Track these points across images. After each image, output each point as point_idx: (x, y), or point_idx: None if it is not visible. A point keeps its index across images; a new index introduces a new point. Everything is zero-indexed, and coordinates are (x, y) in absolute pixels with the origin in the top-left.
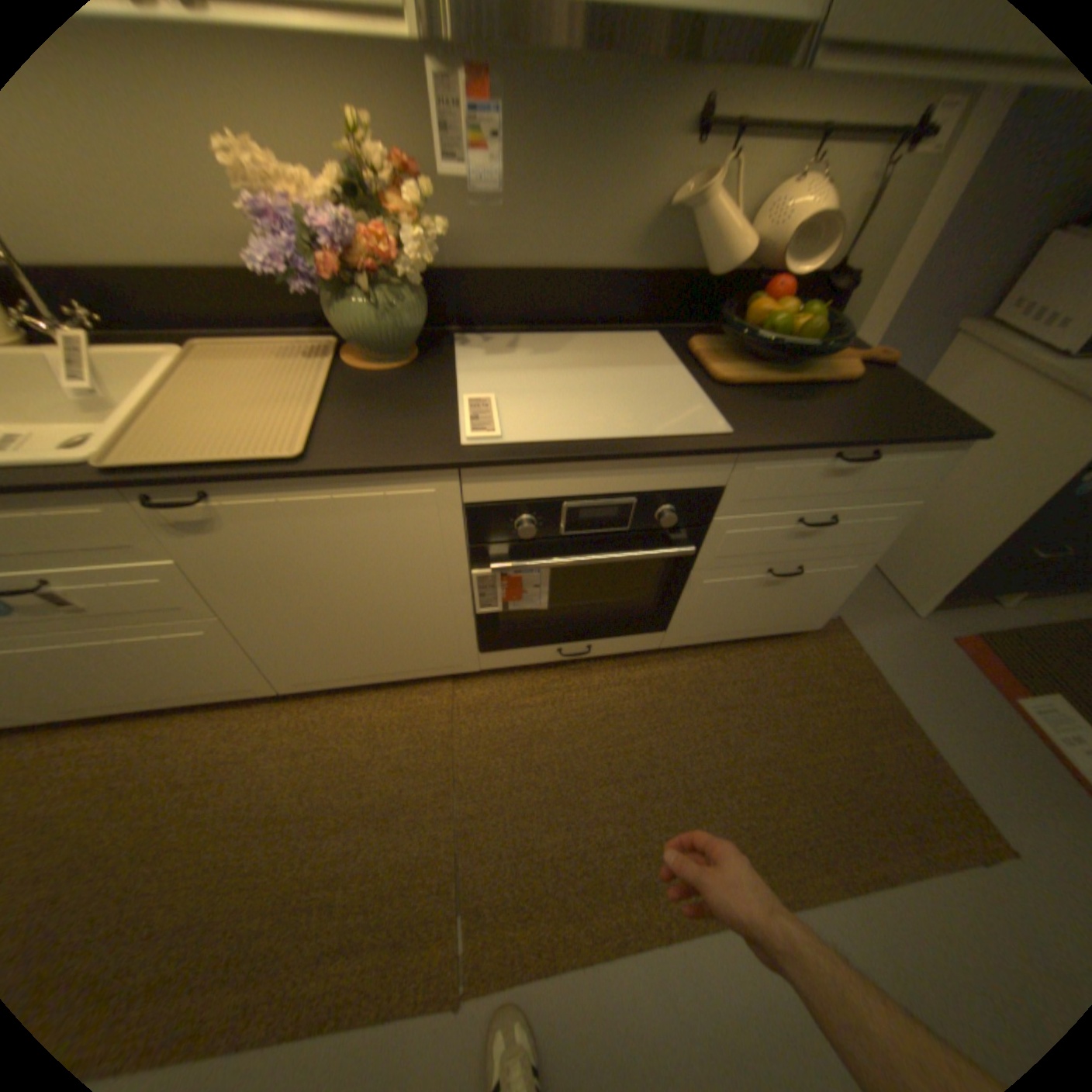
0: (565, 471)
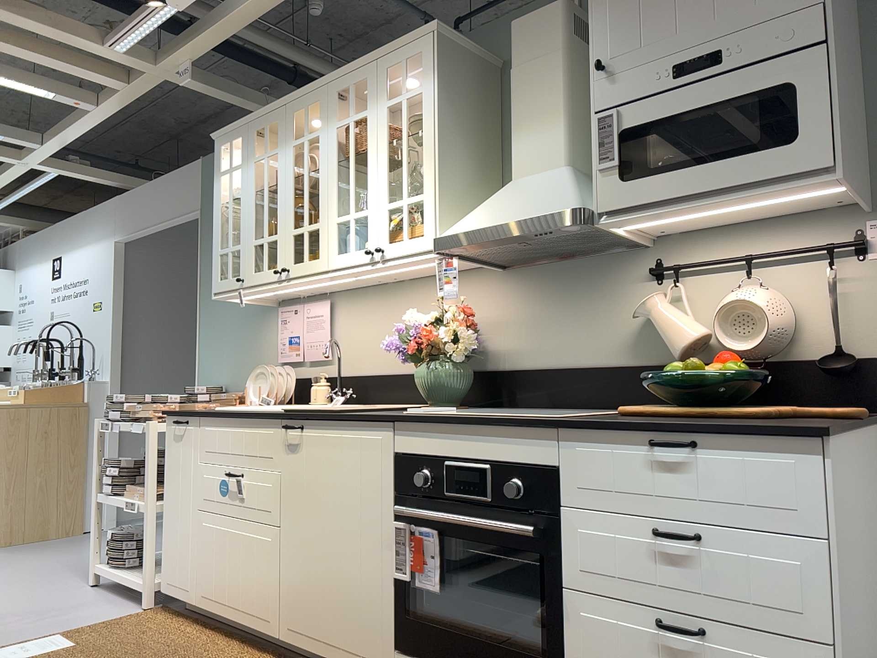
0: (444, 432)
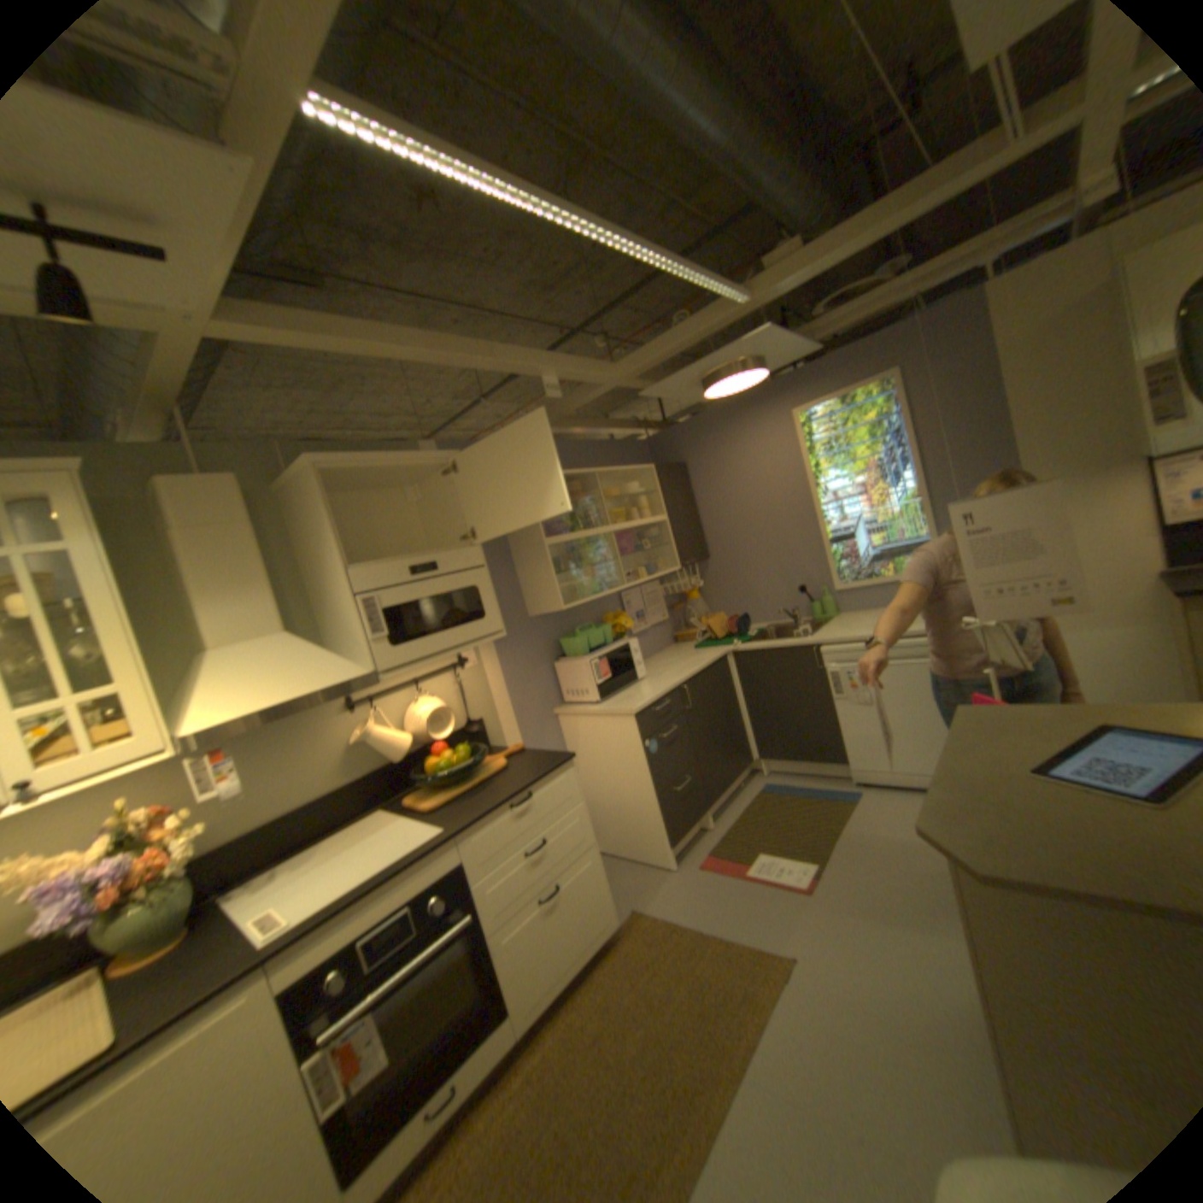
0: (345, 919)
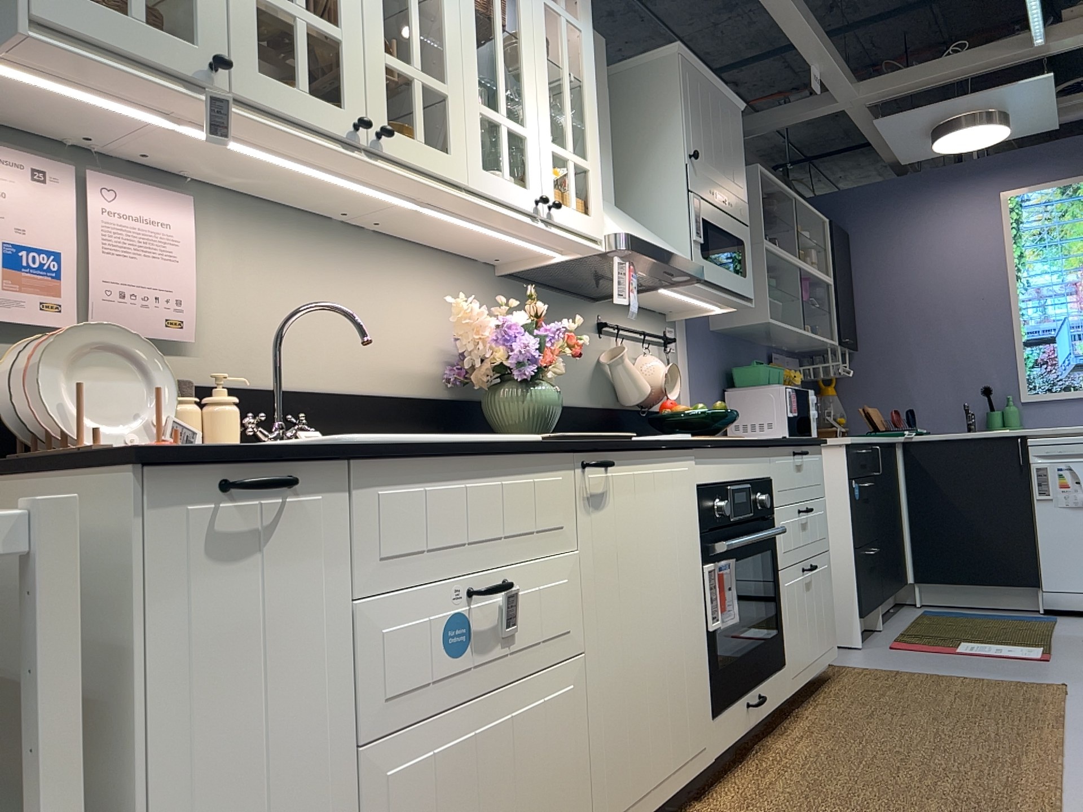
0: (726, 455)
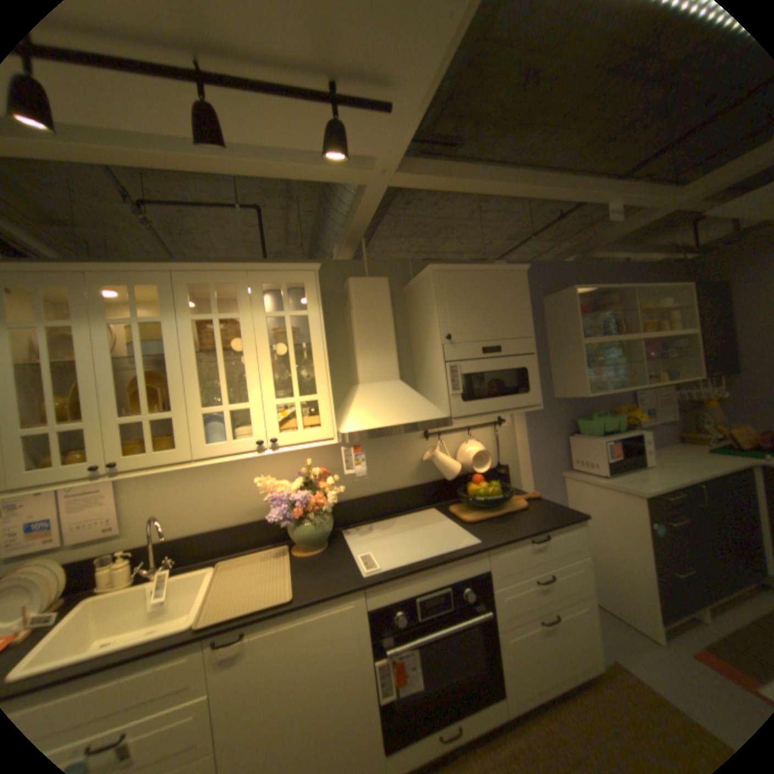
0: (412, 579)
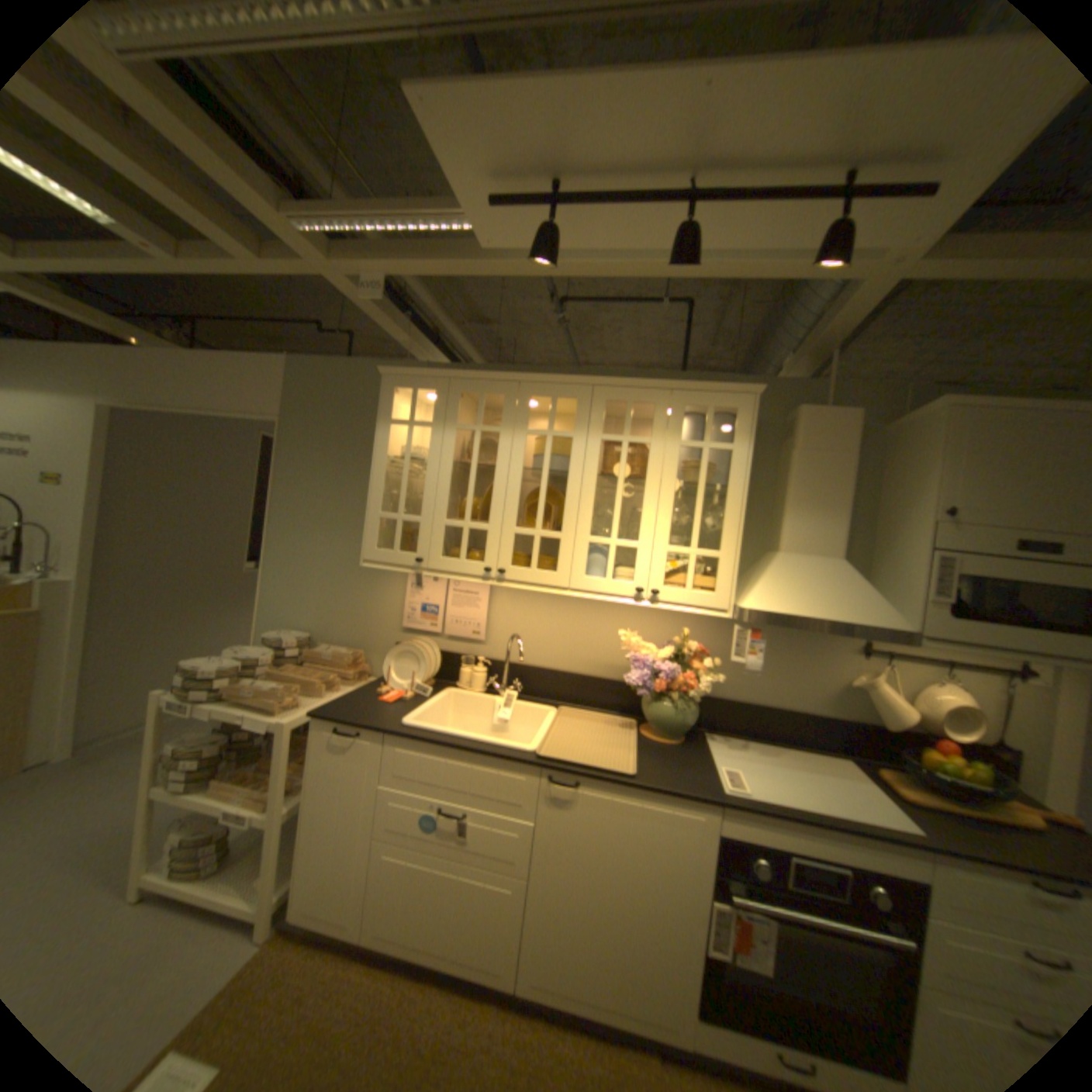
0: (795, 830)
